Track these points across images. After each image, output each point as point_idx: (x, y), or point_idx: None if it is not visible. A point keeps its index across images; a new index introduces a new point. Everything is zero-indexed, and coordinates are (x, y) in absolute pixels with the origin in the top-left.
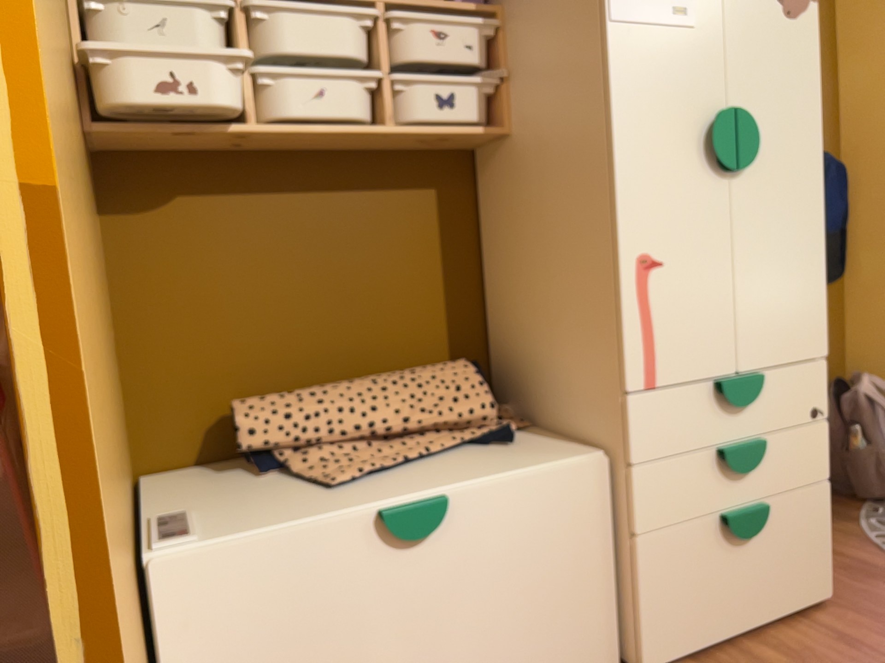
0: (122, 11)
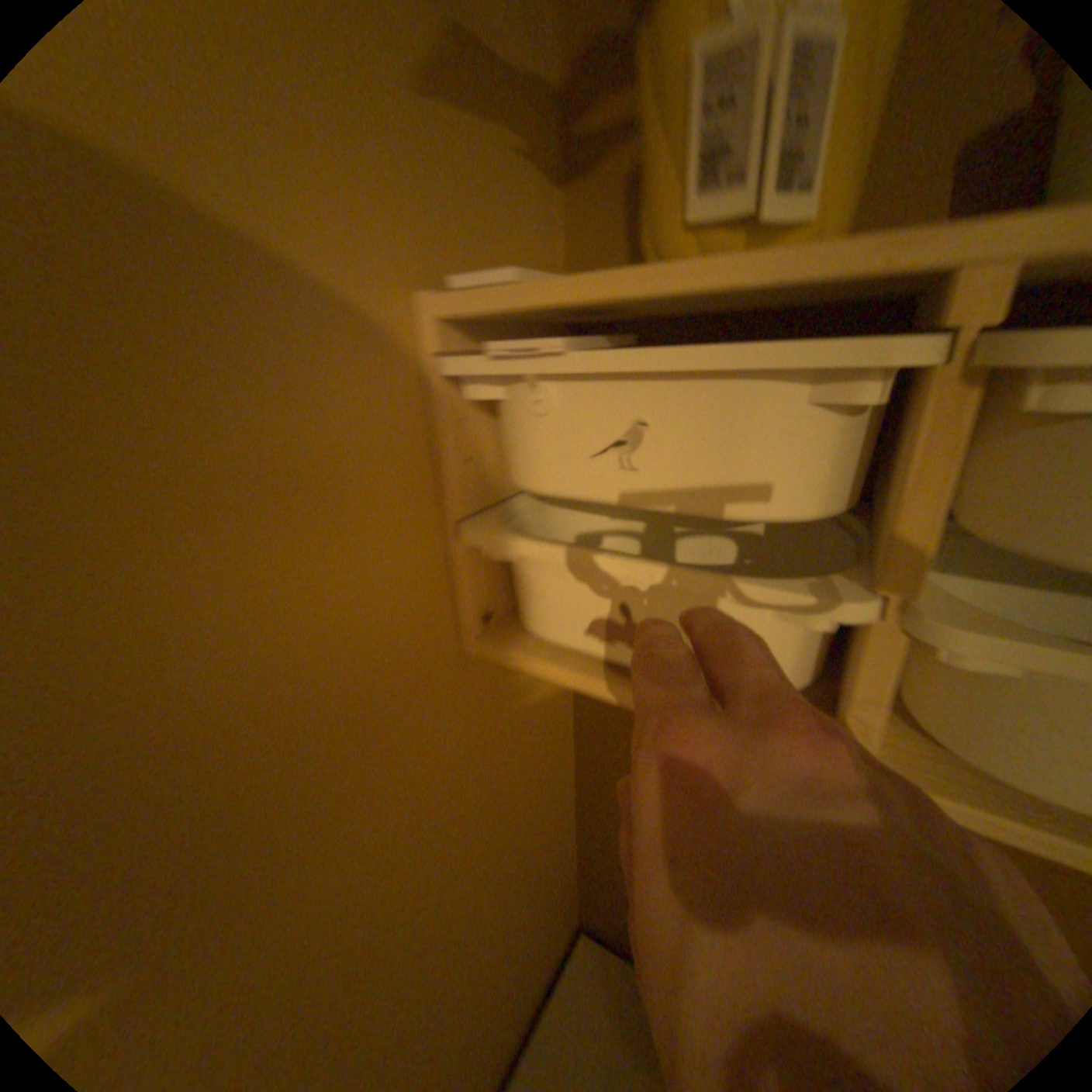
0: (528, 405)
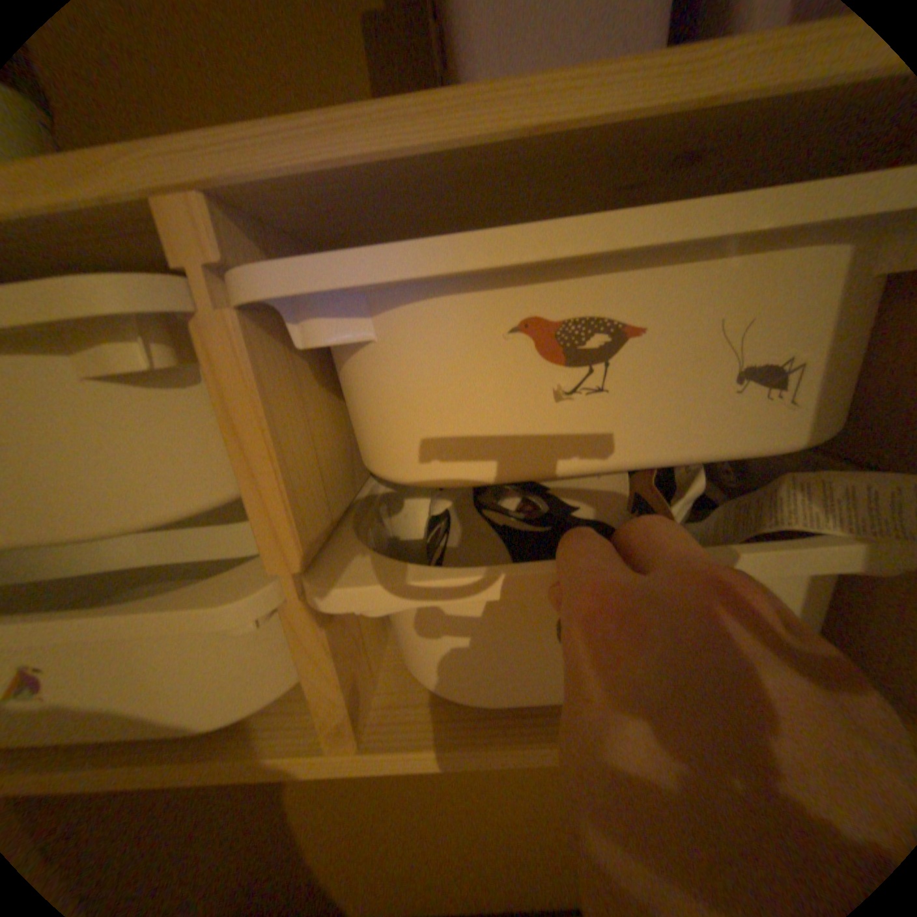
0: None
